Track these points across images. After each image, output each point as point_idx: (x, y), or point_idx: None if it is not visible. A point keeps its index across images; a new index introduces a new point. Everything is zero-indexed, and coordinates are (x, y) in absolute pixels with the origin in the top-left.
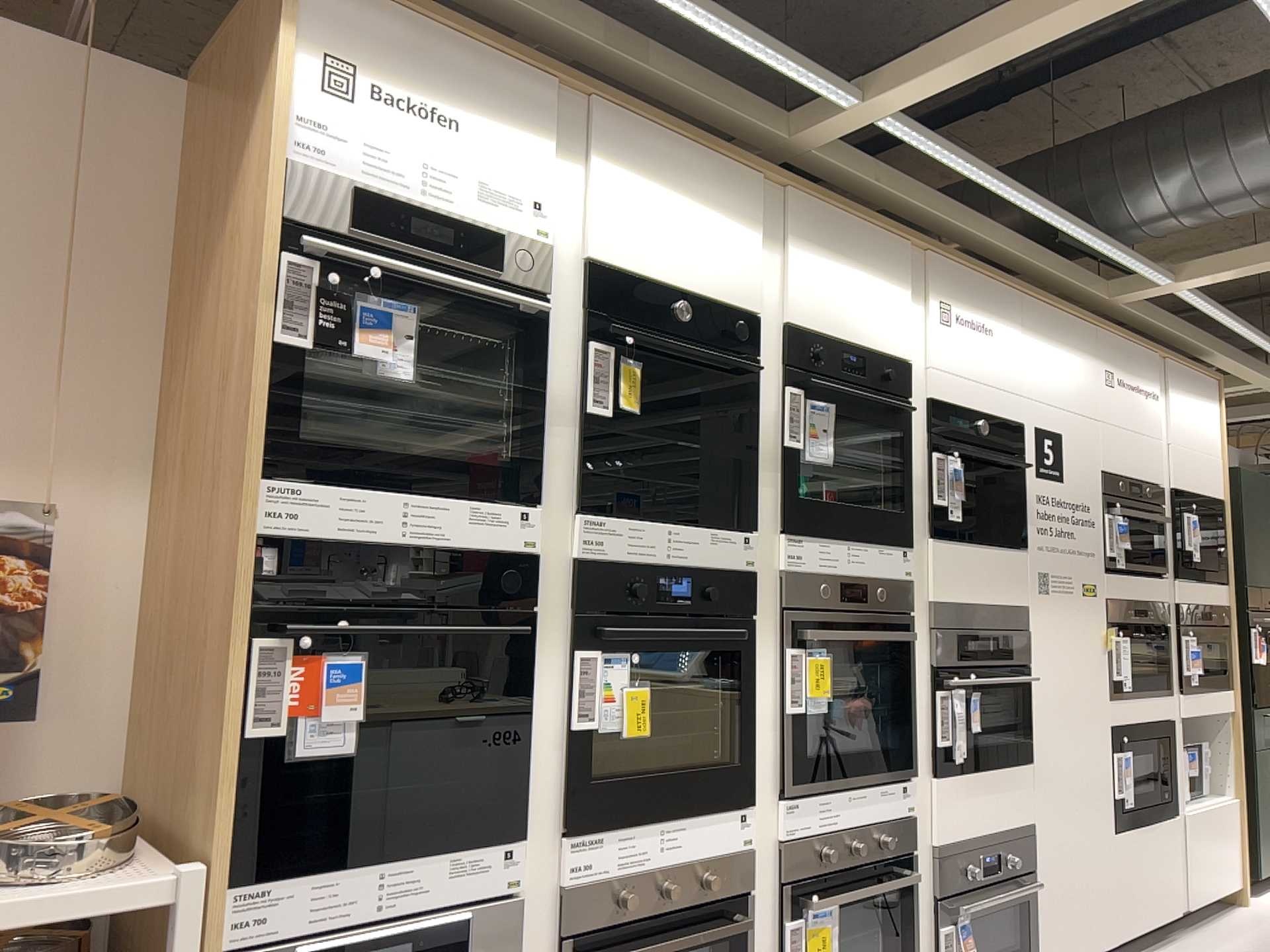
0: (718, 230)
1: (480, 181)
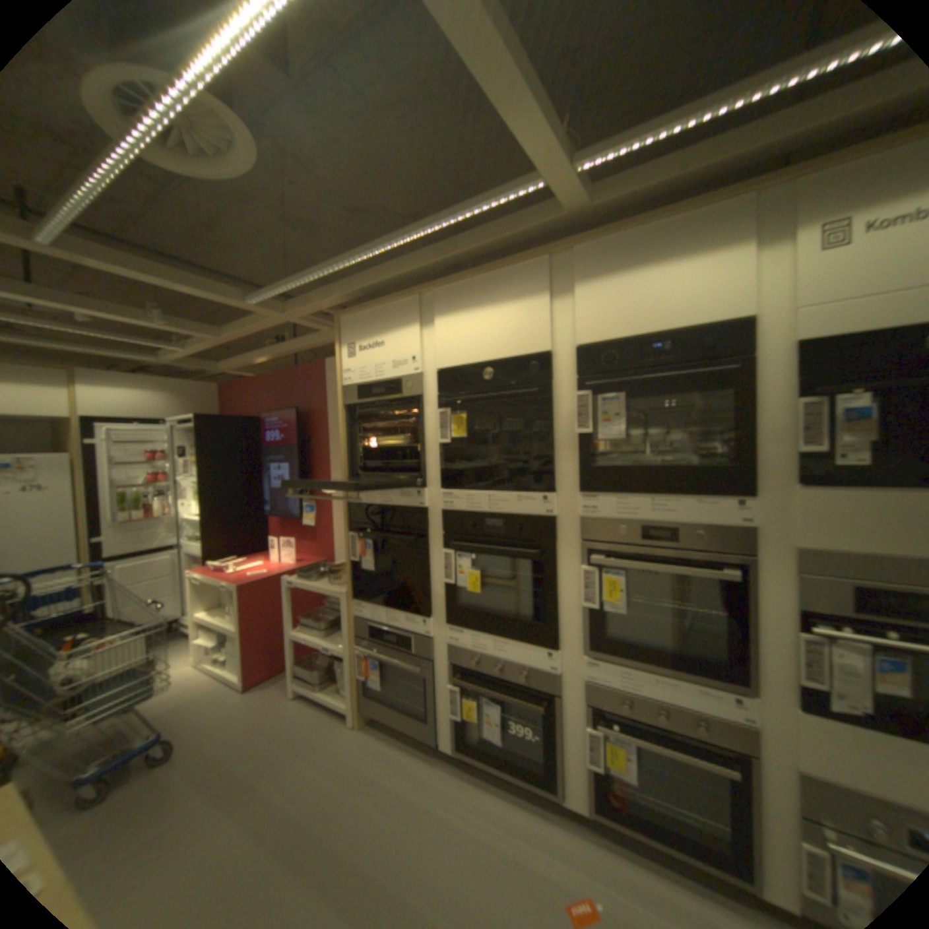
0: (512, 309)
1: (388, 358)
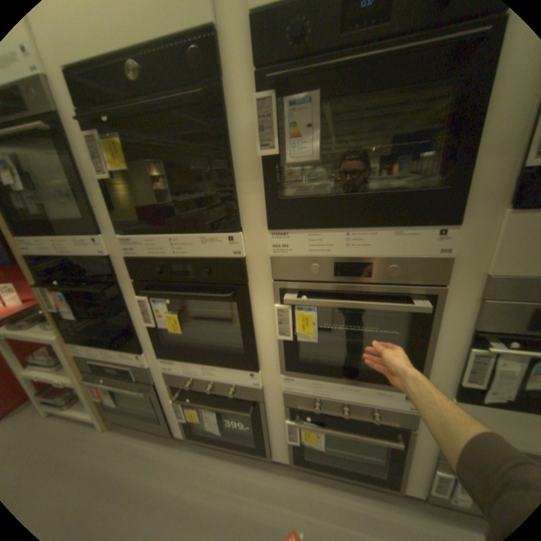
0: None
1: None
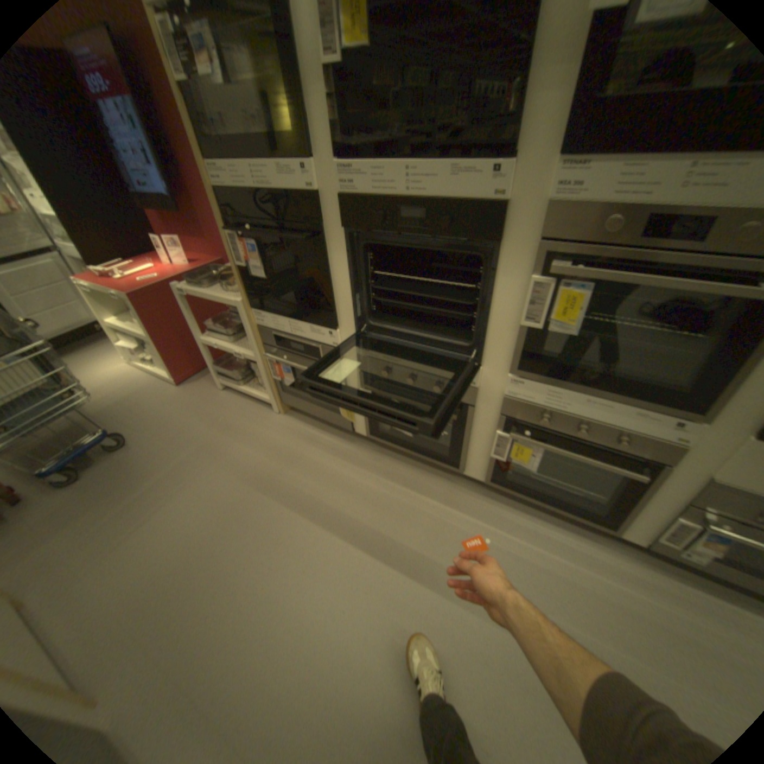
0: None
1: None
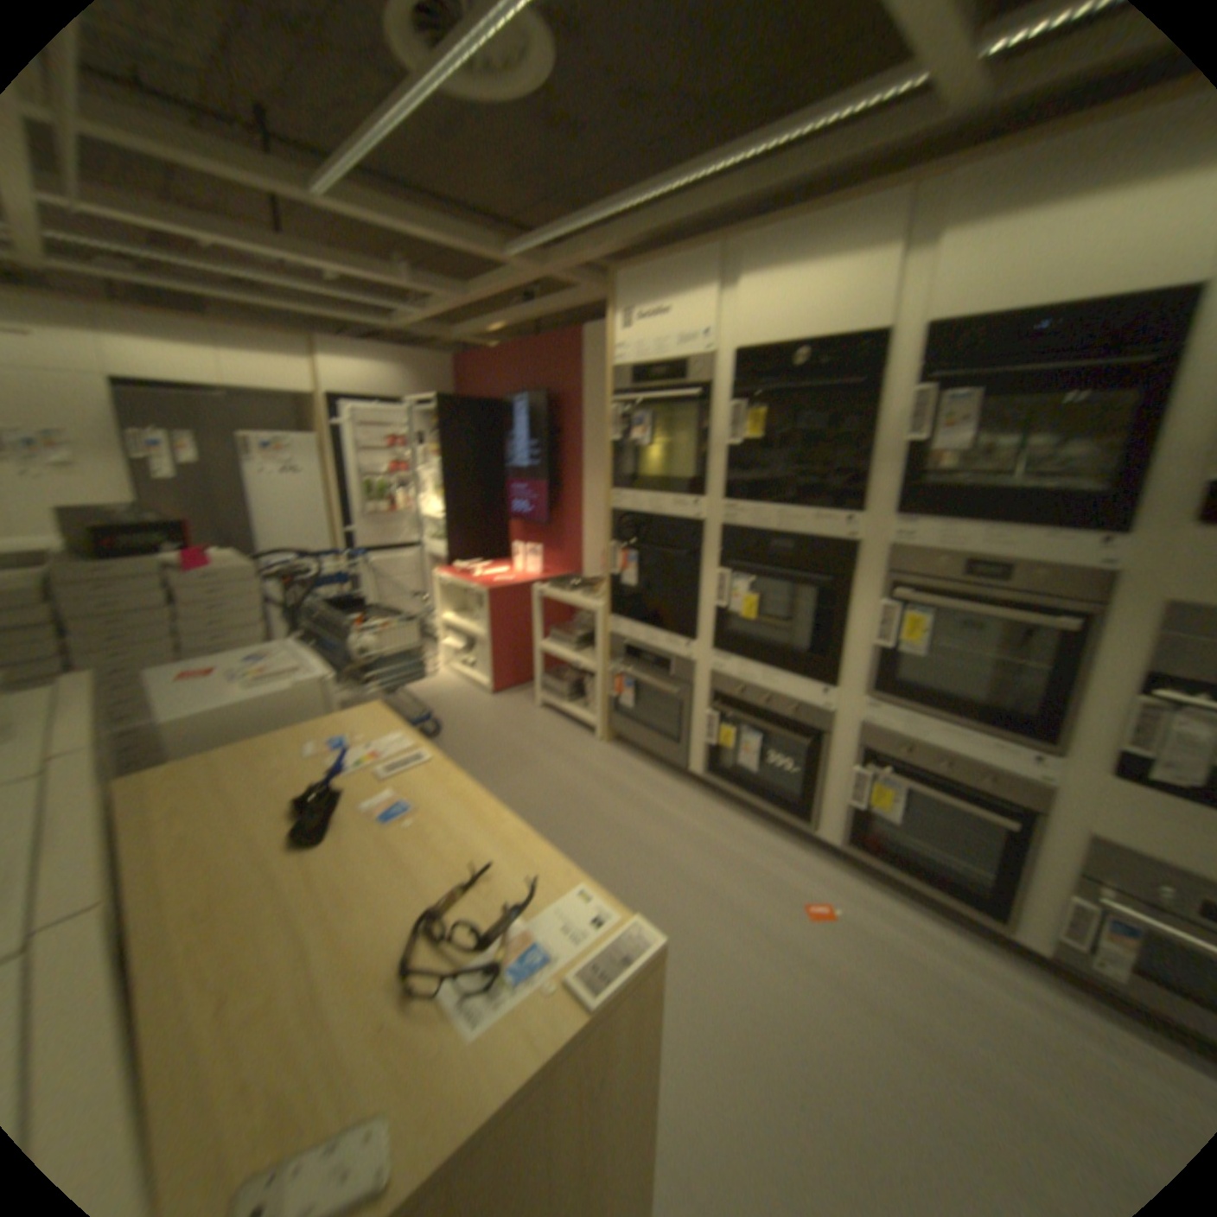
0: (844, 268)
1: (670, 334)
